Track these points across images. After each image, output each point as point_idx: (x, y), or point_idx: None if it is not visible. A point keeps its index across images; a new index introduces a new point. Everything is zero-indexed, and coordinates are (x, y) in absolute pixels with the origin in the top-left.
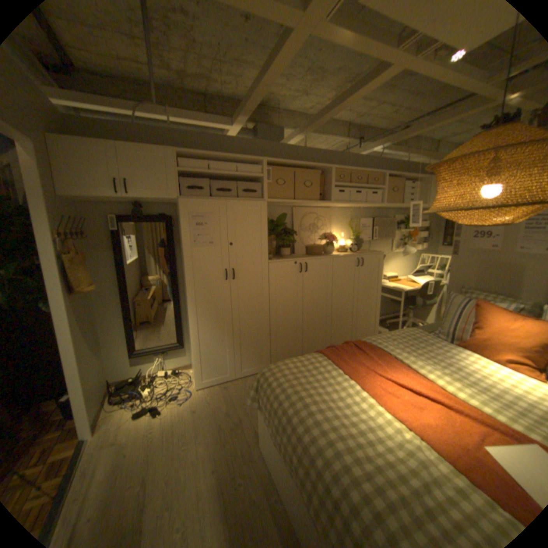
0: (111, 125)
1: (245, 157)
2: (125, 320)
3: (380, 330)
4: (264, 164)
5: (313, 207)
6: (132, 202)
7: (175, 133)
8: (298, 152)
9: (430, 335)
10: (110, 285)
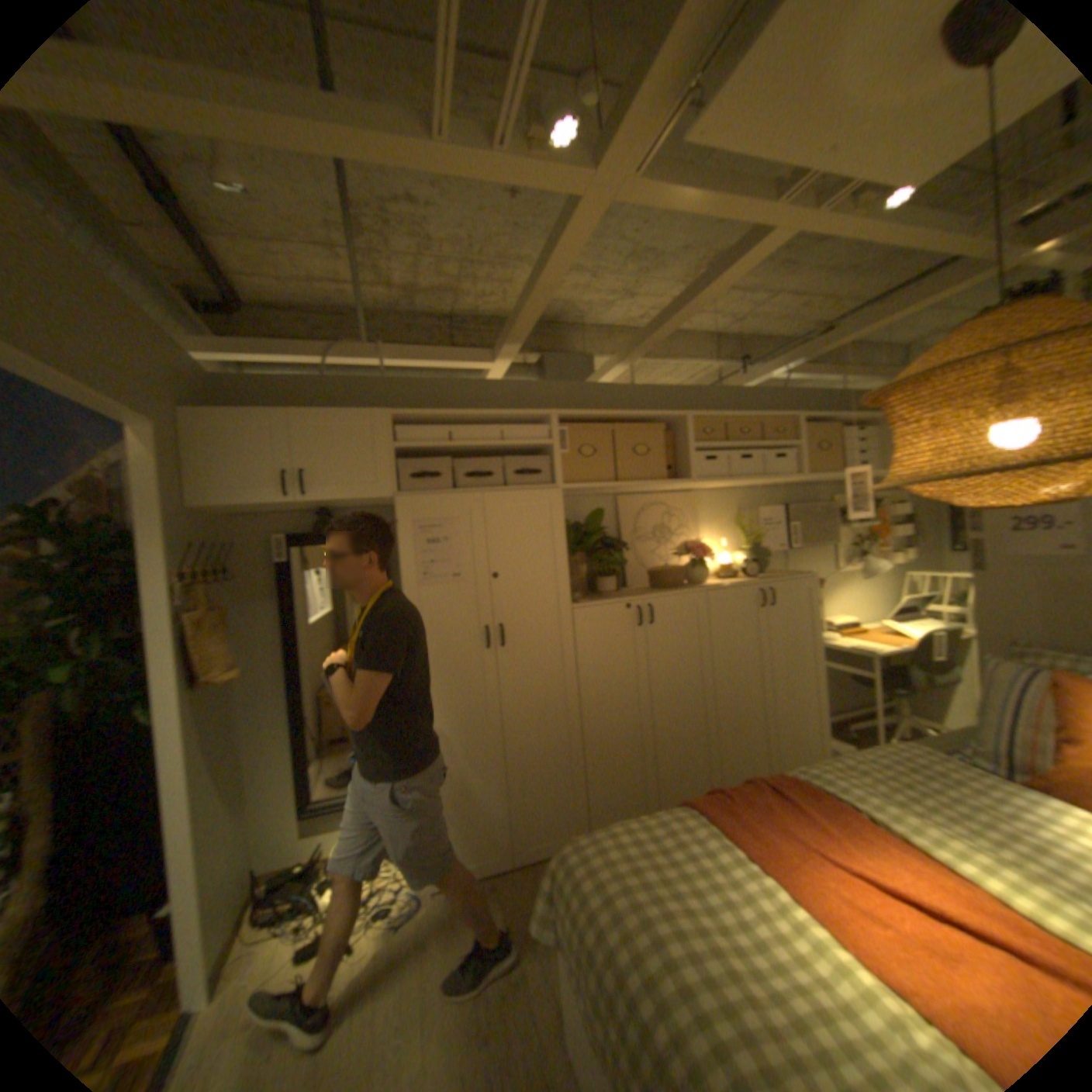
0: (285, 383)
1: (515, 413)
2: (291, 737)
3: (835, 748)
4: (553, 422)
5: (657, 493)
6: (313, 510)
7: (392, 385)
8: (618, 395)
9: (953, 761)
10: (268, 667)
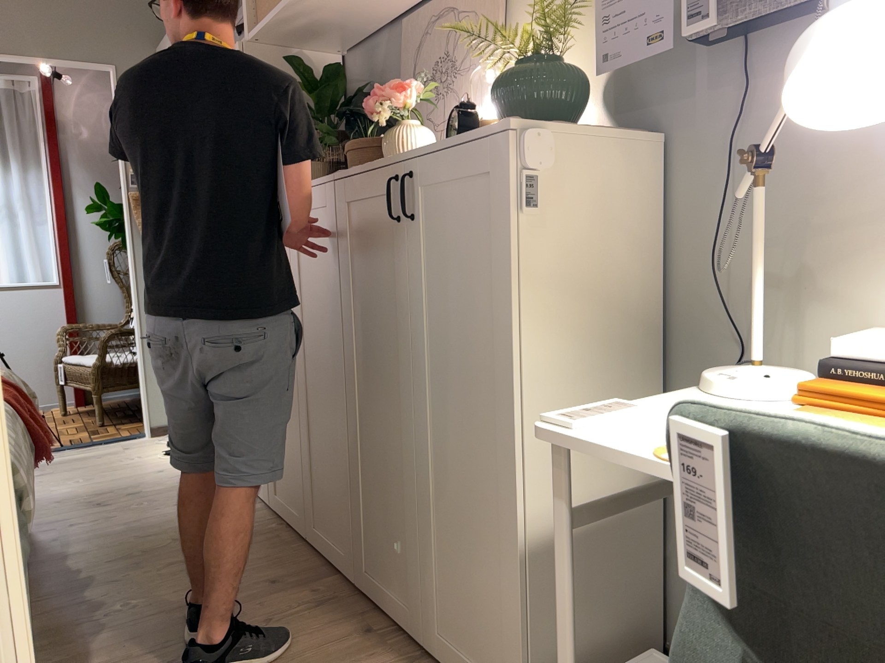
0: None
1: None
2: None
3: None
4: None
5: None
6: None
7: None
8: None
9: None
10: None
